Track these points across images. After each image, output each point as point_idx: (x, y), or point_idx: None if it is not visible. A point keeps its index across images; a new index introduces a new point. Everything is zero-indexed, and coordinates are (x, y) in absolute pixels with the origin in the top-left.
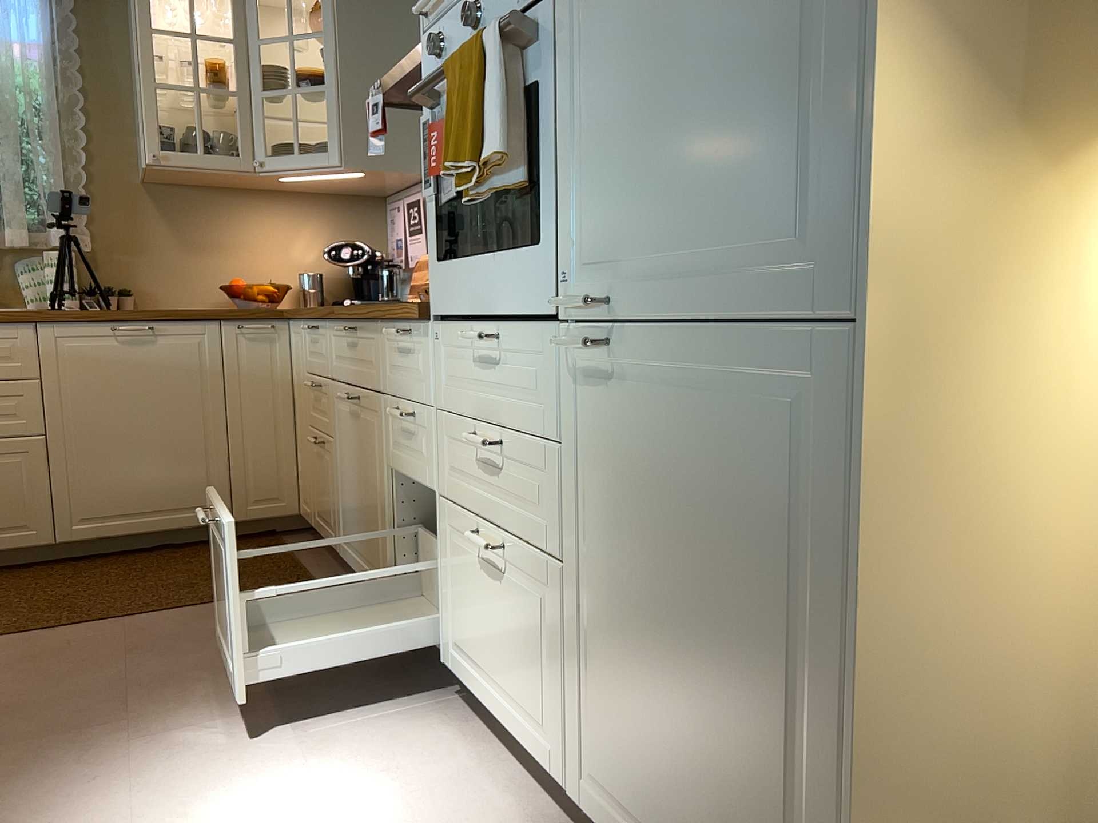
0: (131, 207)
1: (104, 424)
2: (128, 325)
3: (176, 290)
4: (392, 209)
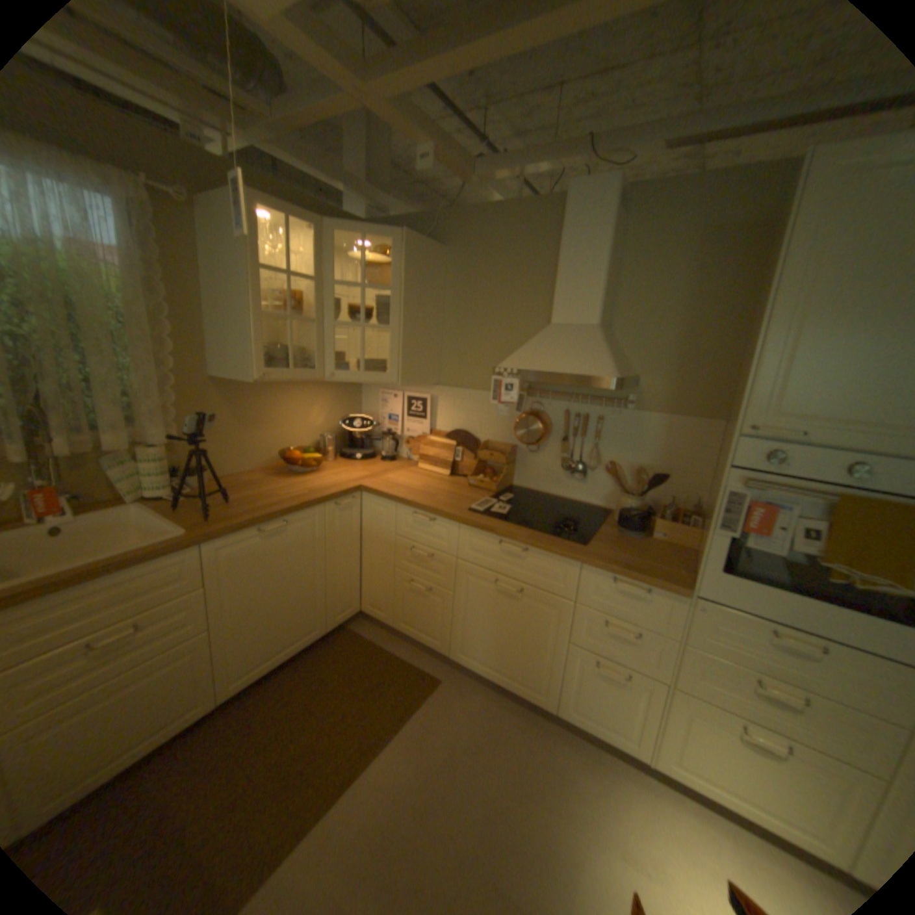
0: (201, 398)
1: (251, 604)
2: (268, 525)
3: (235, 459)
4: (387, 396)
